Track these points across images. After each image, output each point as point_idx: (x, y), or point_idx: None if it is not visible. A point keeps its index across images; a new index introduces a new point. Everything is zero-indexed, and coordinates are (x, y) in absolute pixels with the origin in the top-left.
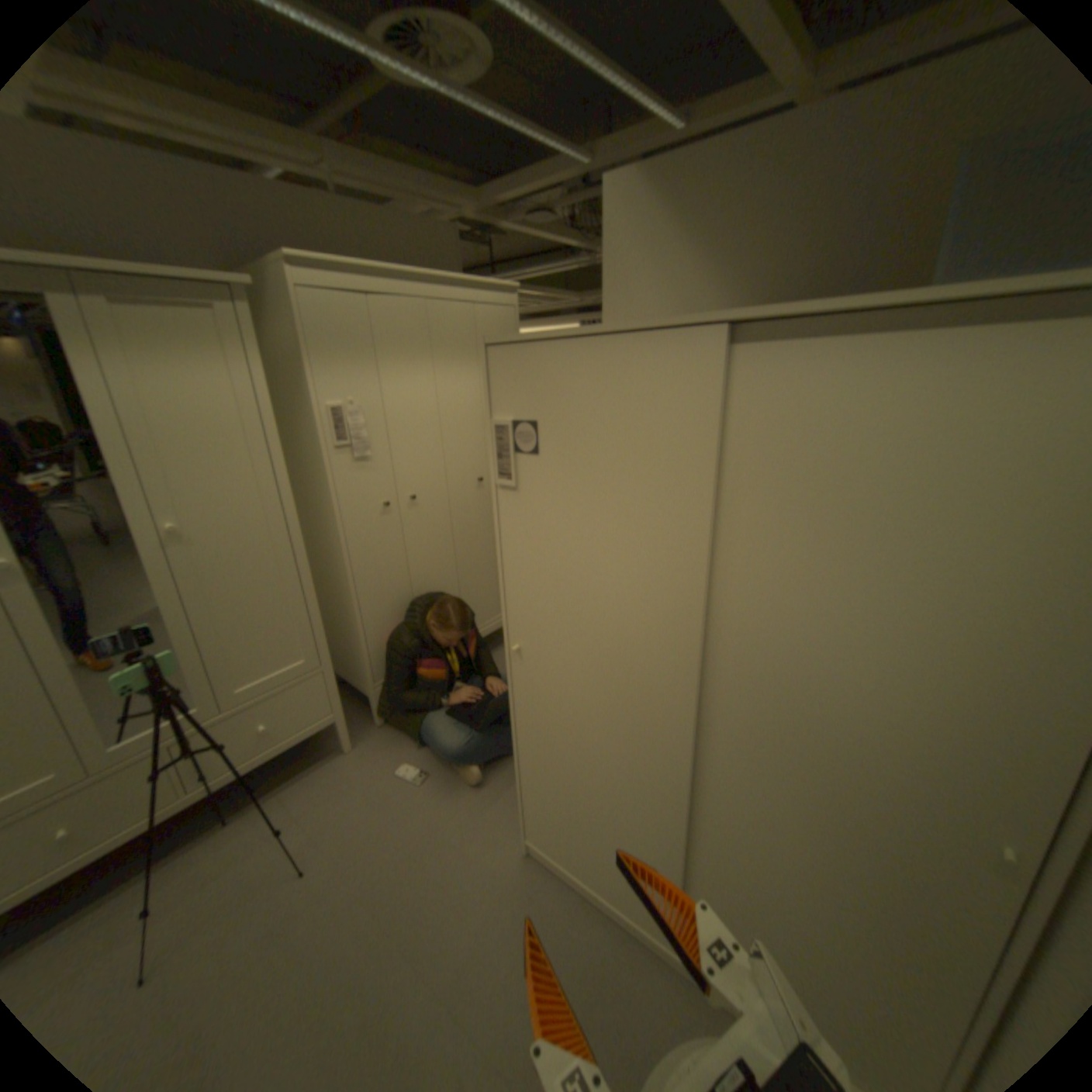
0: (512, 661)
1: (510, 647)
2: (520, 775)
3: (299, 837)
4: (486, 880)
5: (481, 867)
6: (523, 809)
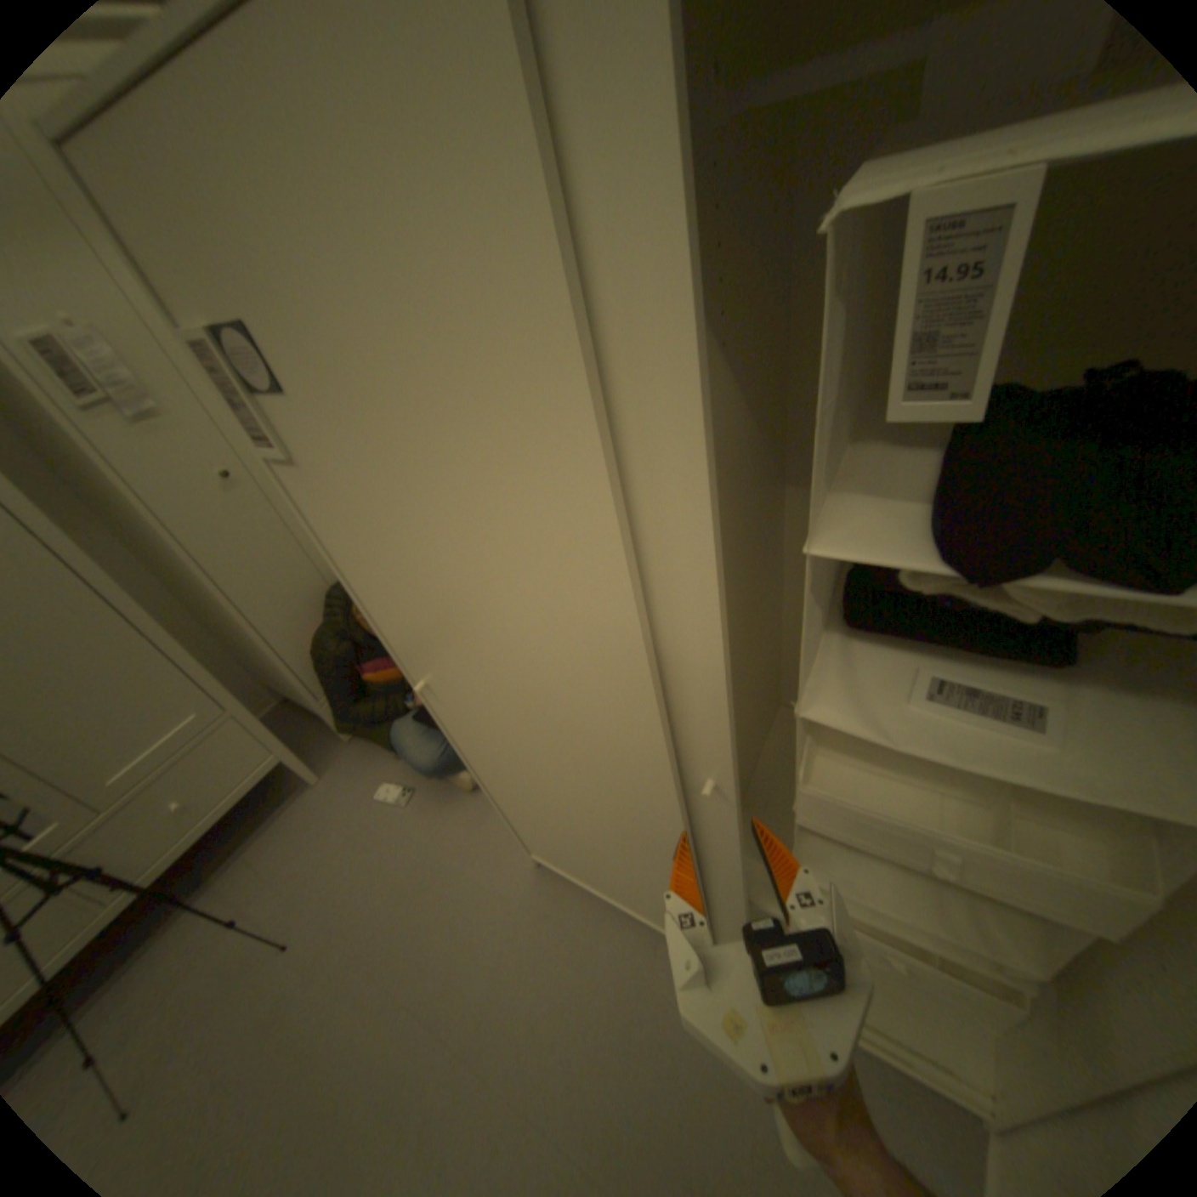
0: (424, 698)
1: (413, 682)
2: (495, 806)
3: (274, 901)
4: (495, 904)
5: (488, 890)
6: (513, 832)
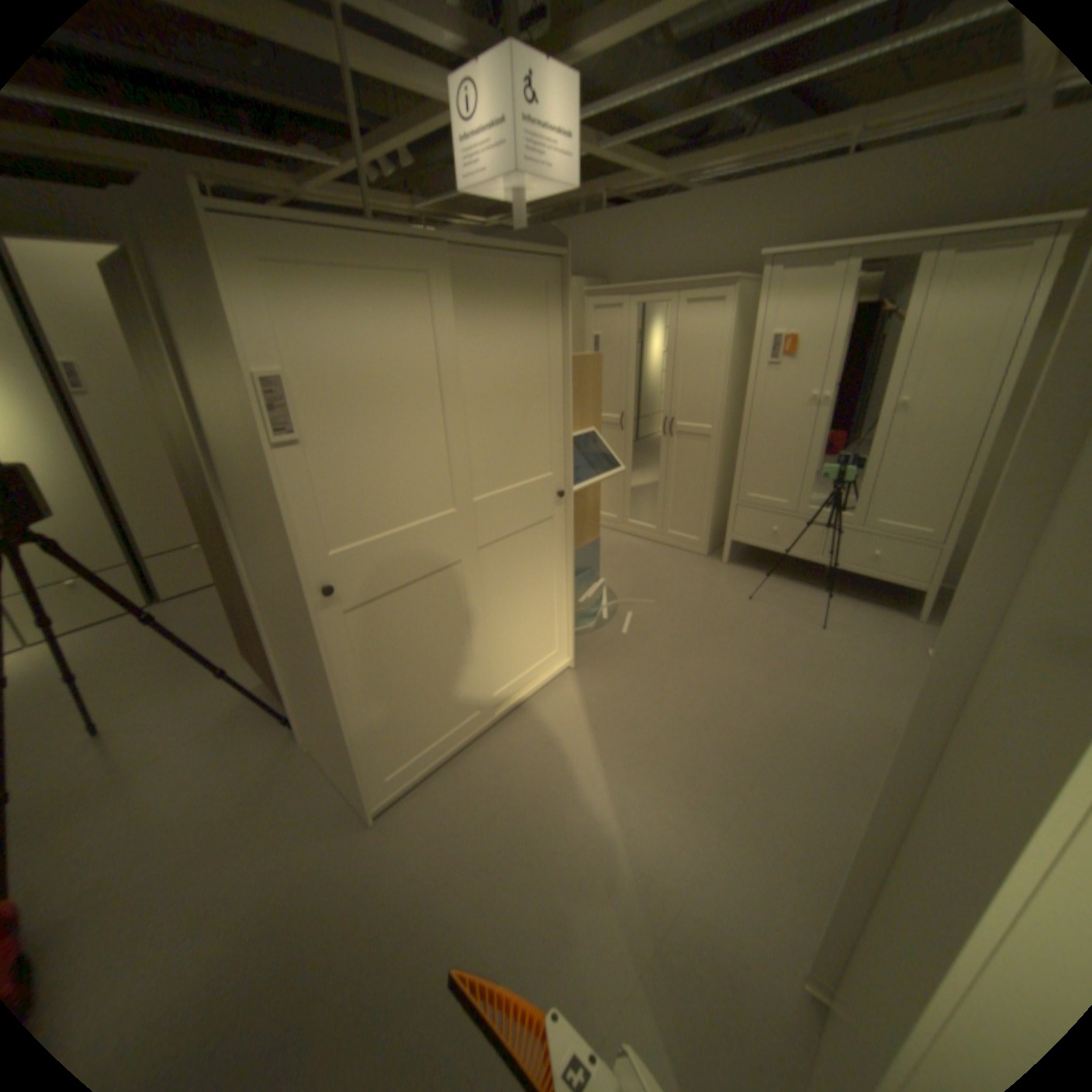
0: None
1: None
2: None
3: (845, 621)
4: (891, 716)
5: (898, 712)
6: None
